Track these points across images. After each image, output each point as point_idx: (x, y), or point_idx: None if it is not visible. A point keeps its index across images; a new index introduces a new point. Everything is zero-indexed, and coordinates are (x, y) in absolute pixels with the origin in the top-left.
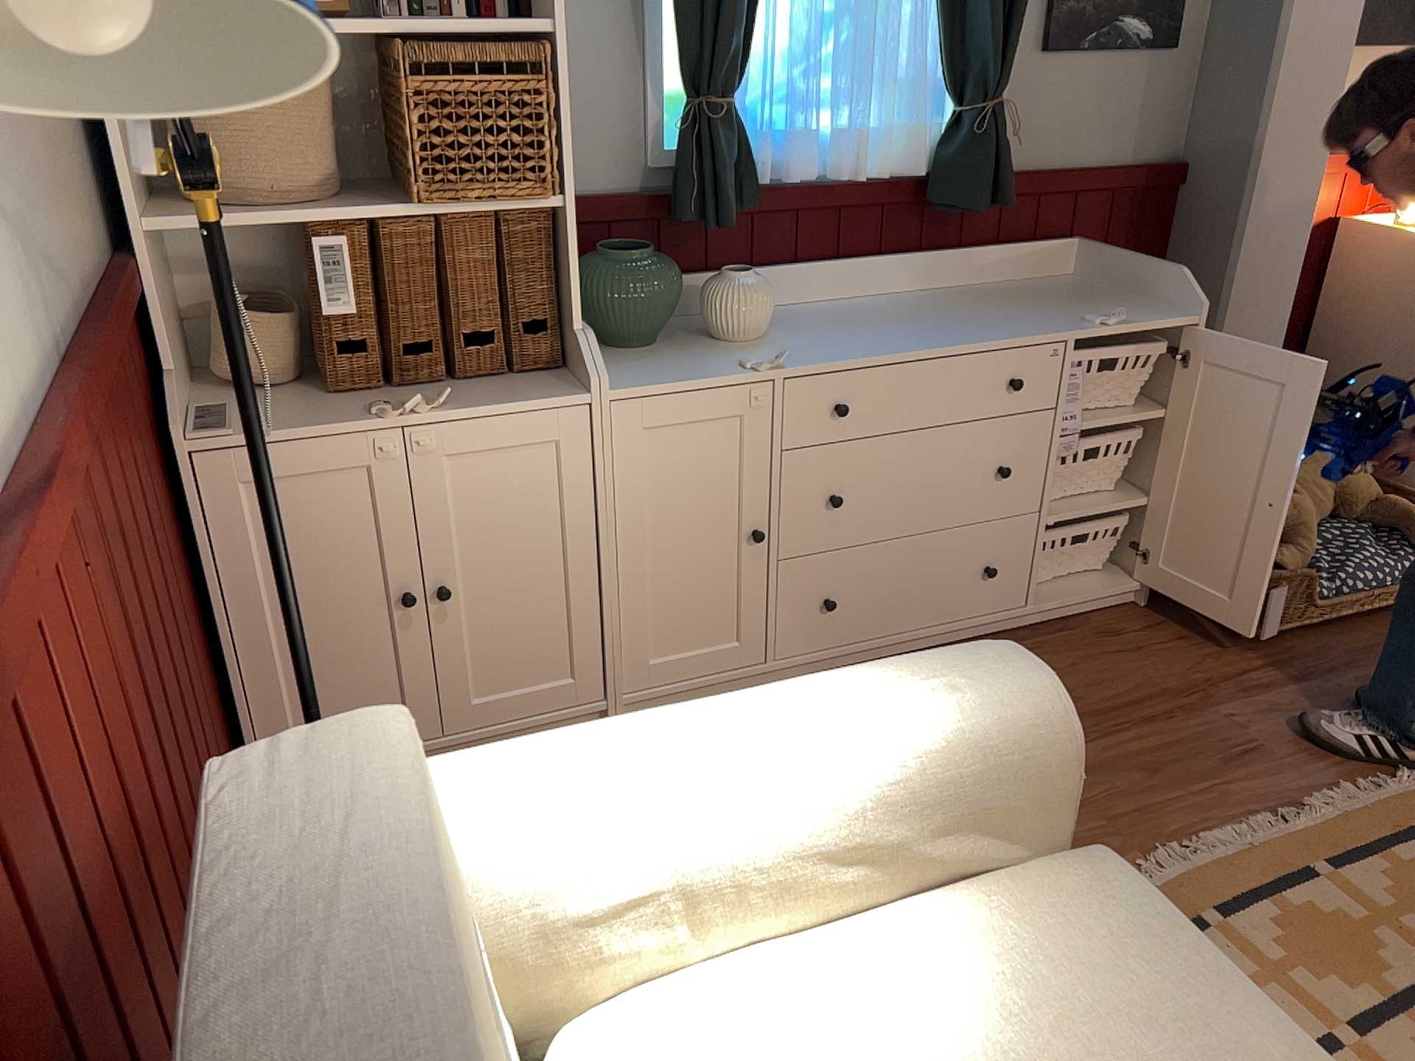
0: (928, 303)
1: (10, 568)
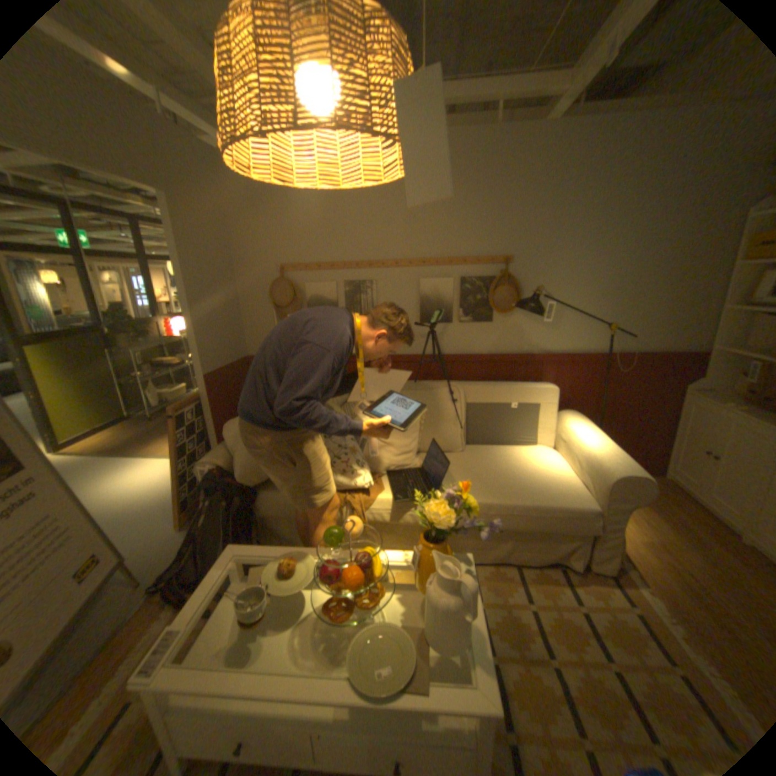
0: None
1: (555, 358)
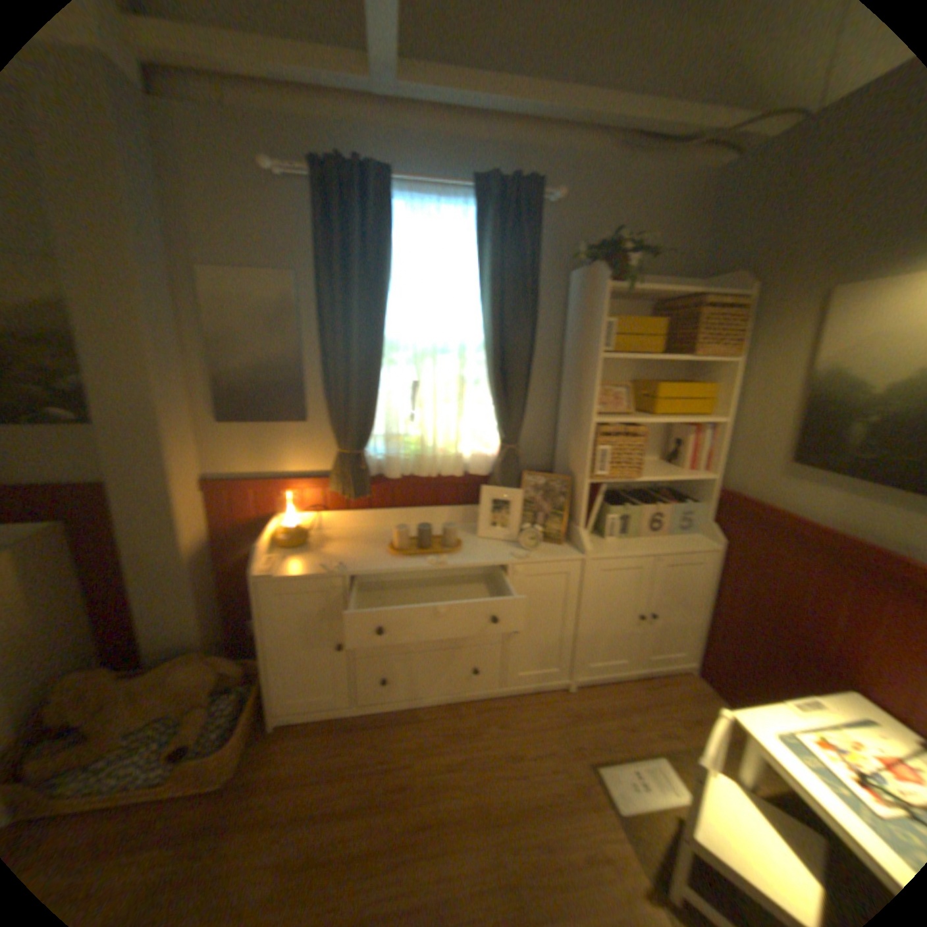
0: None
1: None
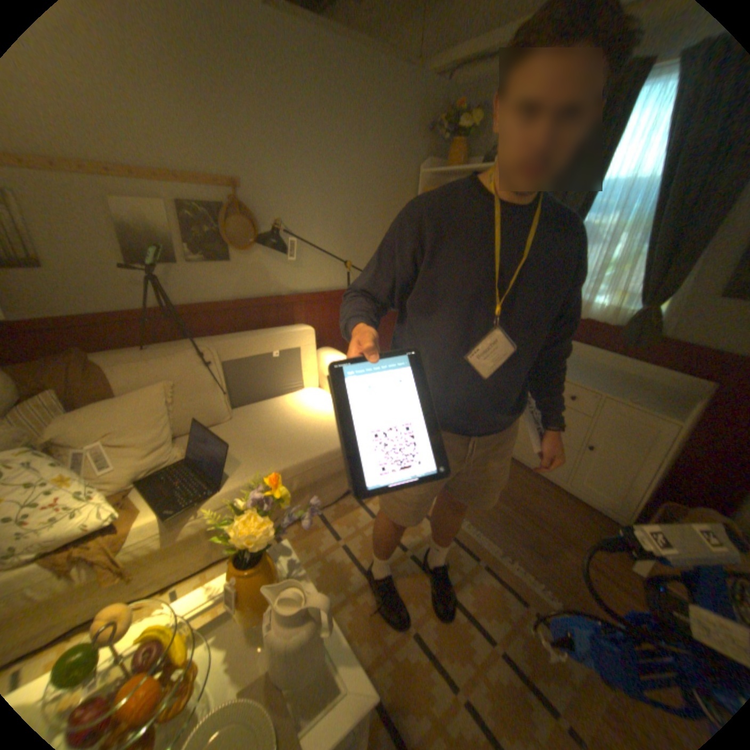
0: (599, 370)
1: (303, 298)
